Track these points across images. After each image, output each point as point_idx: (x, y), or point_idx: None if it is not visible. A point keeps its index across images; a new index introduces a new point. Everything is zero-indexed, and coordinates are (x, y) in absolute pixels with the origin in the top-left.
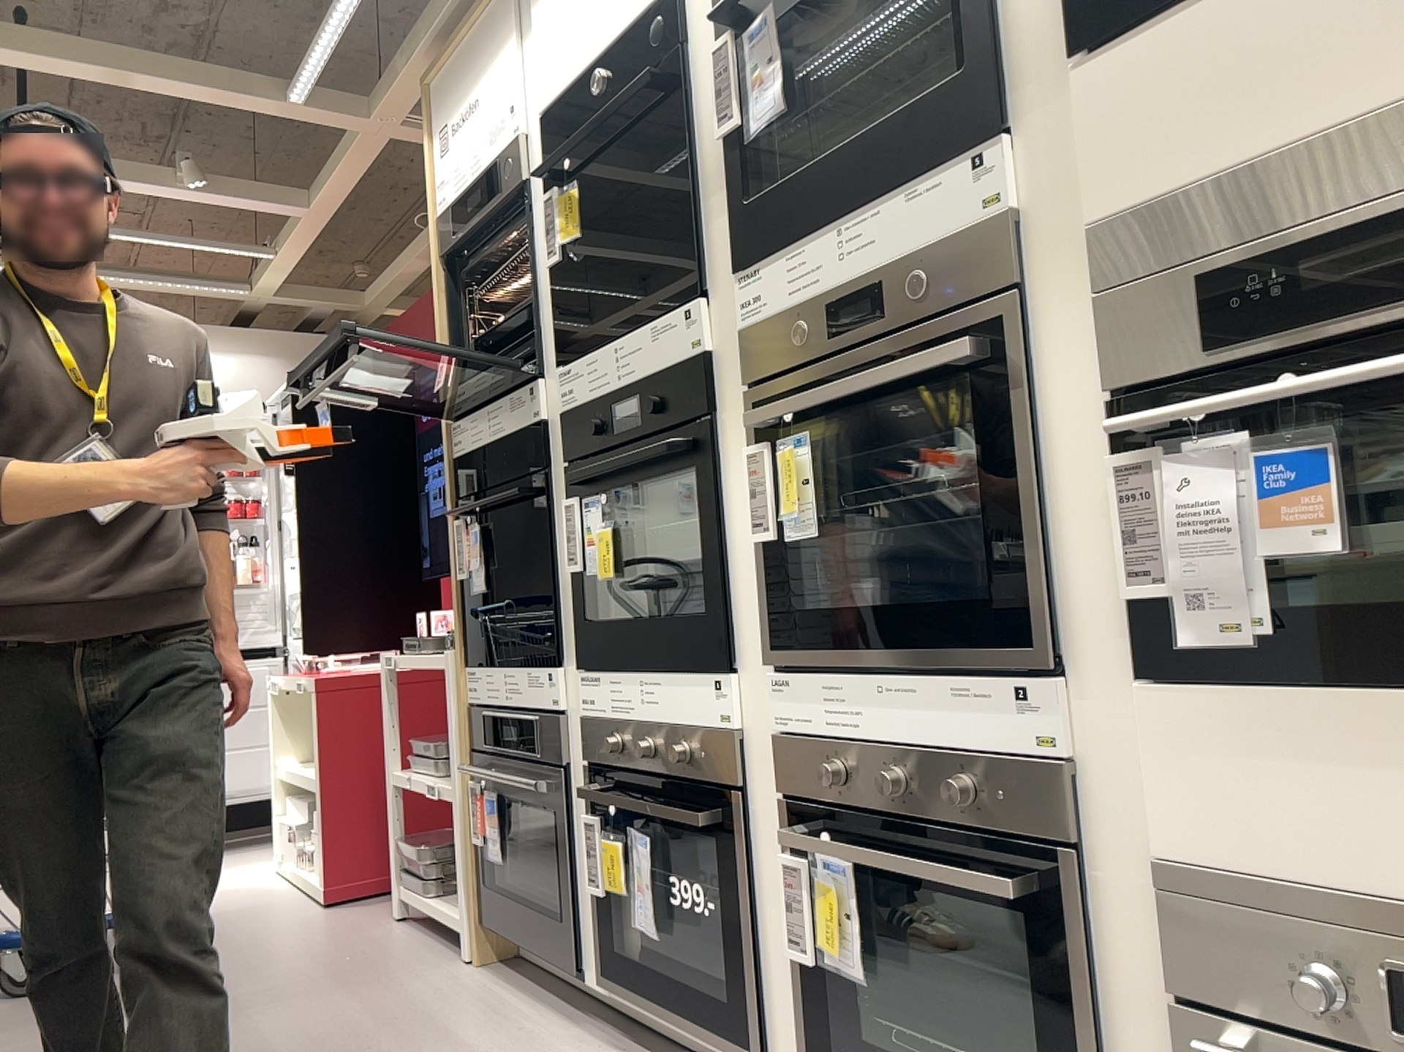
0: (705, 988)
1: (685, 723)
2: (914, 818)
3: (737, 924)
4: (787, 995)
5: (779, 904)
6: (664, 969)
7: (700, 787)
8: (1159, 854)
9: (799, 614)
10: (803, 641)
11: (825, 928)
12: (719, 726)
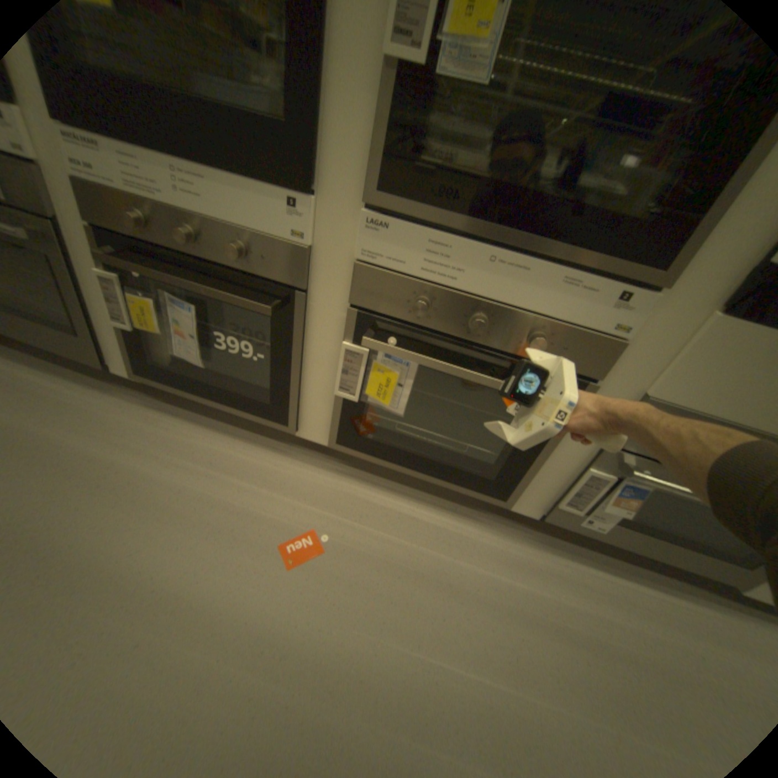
0: (229, 381)
1: (243, 223)
2: (479, 341)
3: (285, 366)
4: (321, 402)
5: (325, 361)
6: (187, 367)
7: (254, 276)
8: (653, 392)
9: (423, 163)
10: (420, 190)
11: (375, 383)
12: (287, 236)
